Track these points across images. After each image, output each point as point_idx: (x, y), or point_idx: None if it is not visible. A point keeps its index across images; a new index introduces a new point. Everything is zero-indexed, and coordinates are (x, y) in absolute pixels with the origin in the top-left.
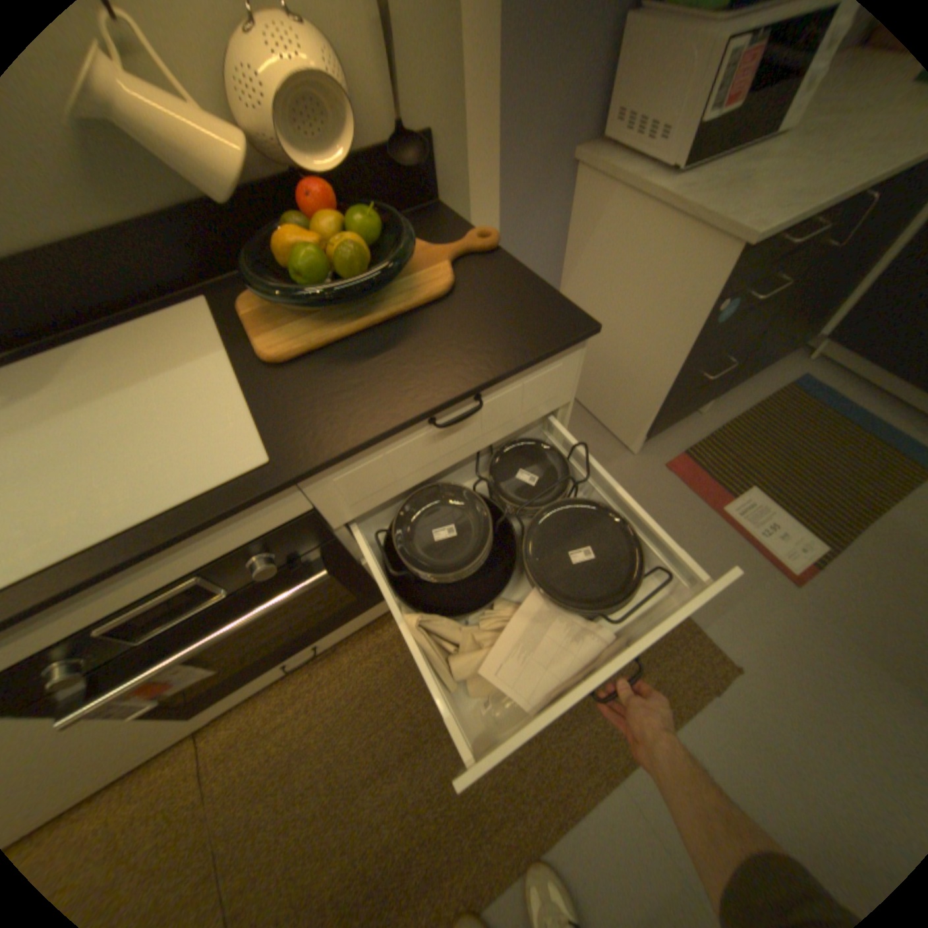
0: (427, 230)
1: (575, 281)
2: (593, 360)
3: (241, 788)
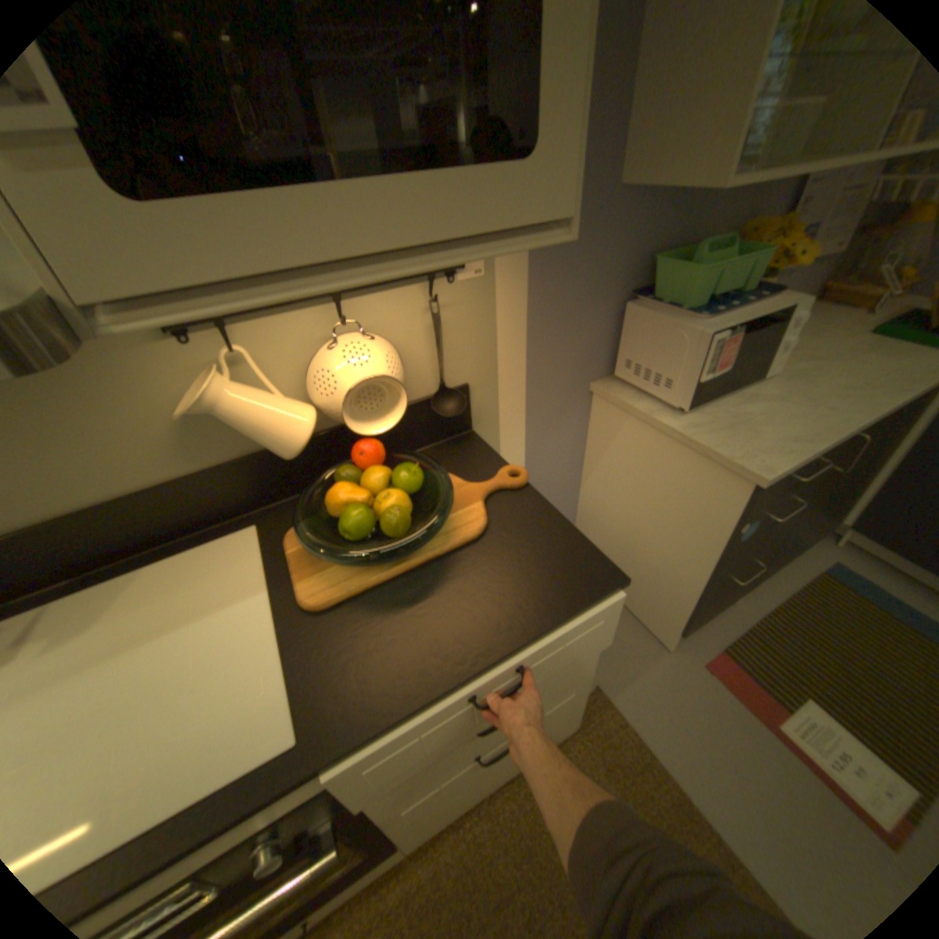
0: (462, 465)
1: (594, 480)
2: (617, 551)
3: None
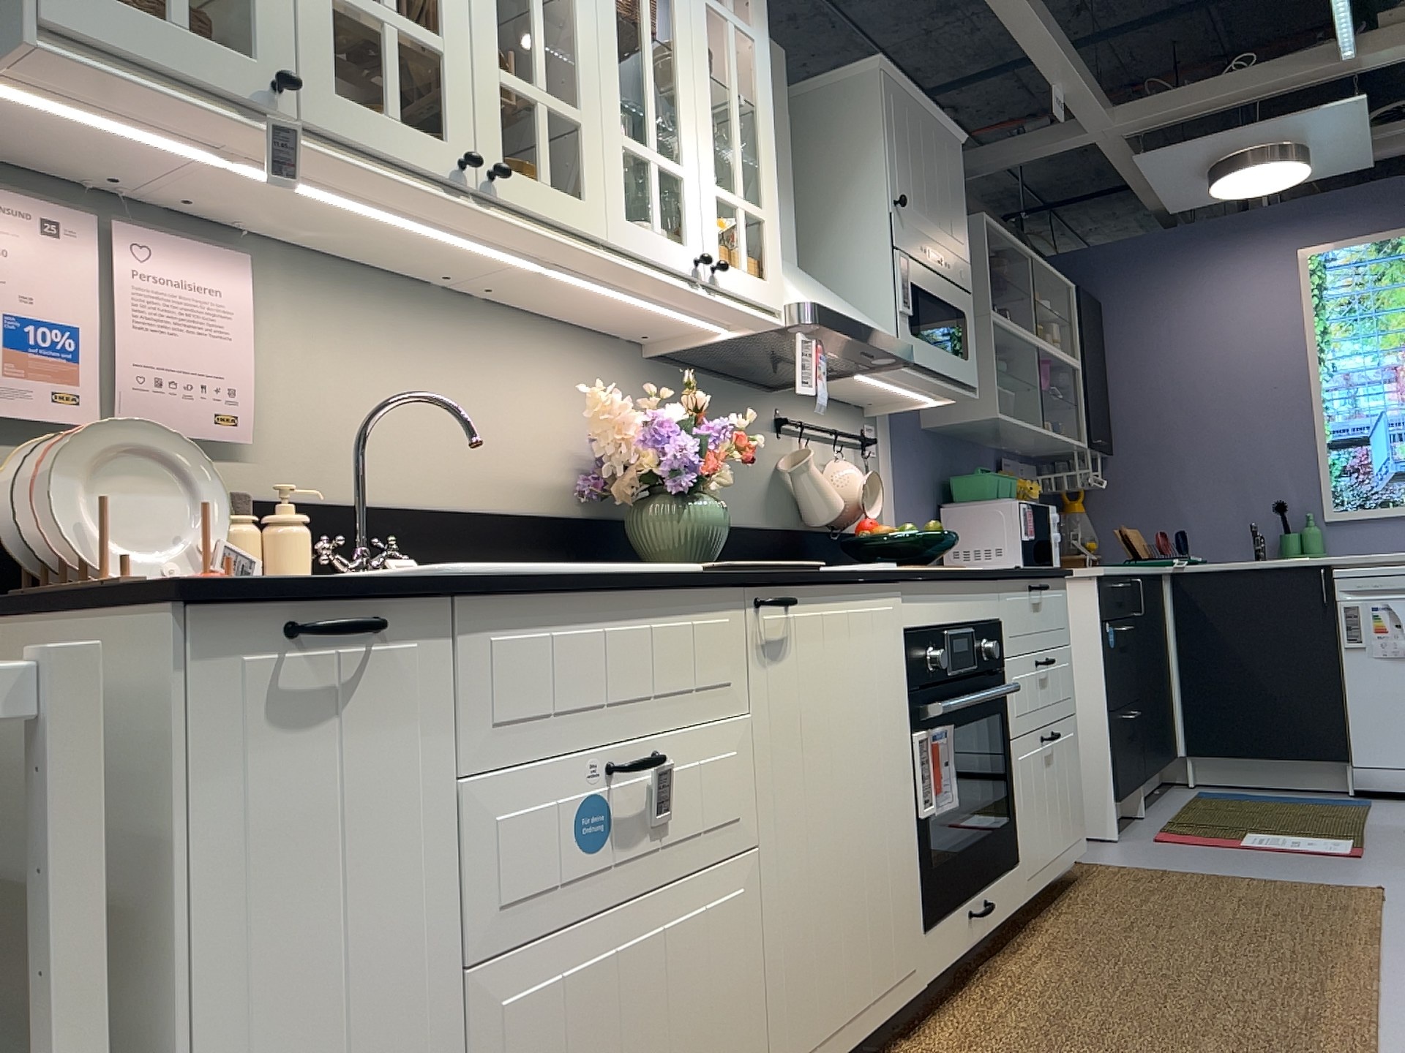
0: None
1: None
2: None
3: (1026, 1048)
